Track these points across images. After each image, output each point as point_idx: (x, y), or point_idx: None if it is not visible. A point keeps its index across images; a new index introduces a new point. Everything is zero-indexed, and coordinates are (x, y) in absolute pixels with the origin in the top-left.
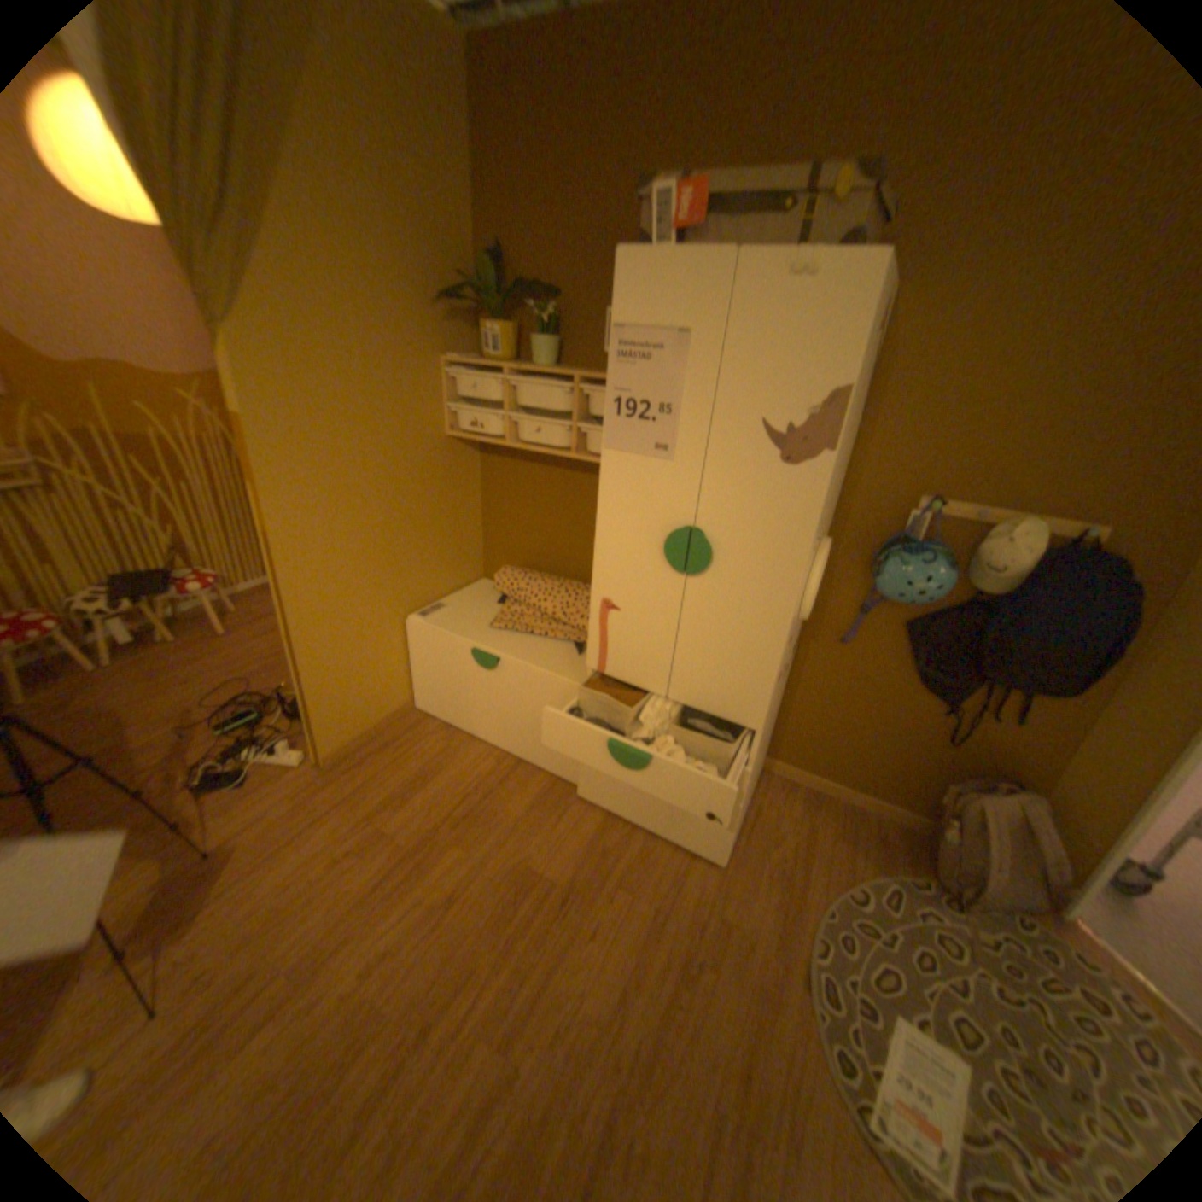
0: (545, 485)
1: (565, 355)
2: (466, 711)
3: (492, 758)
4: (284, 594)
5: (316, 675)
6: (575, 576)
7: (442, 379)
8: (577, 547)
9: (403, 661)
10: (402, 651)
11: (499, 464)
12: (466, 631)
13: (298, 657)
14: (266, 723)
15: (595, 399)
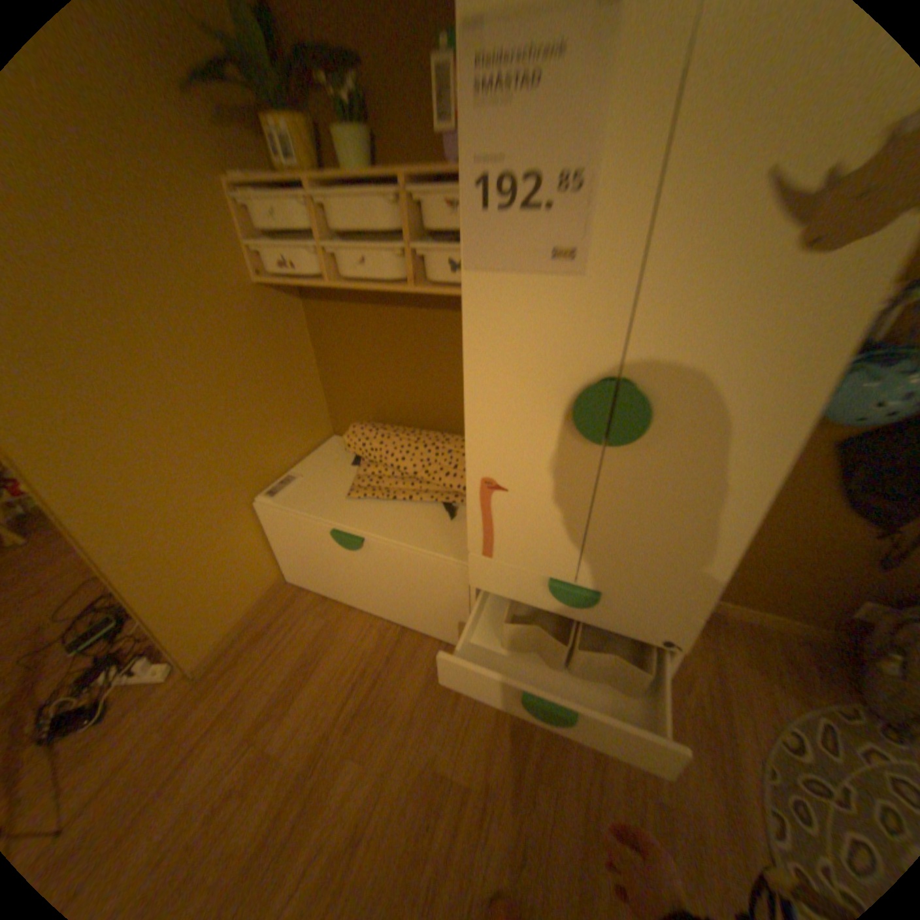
0: (381, 326)
1: (380, 151)
2: (338, 585)
3: (374, 630)
4: (67, 523)
5: (150, 596)
6: (430, 424)
7: (227, 205)
8: (428, 393)
9: (260, 542)
10: (256, 534)
11: (324, 307)
12: (320, 507)
13: (118, 585)
14: (126, 629)
15: (430, 201)
